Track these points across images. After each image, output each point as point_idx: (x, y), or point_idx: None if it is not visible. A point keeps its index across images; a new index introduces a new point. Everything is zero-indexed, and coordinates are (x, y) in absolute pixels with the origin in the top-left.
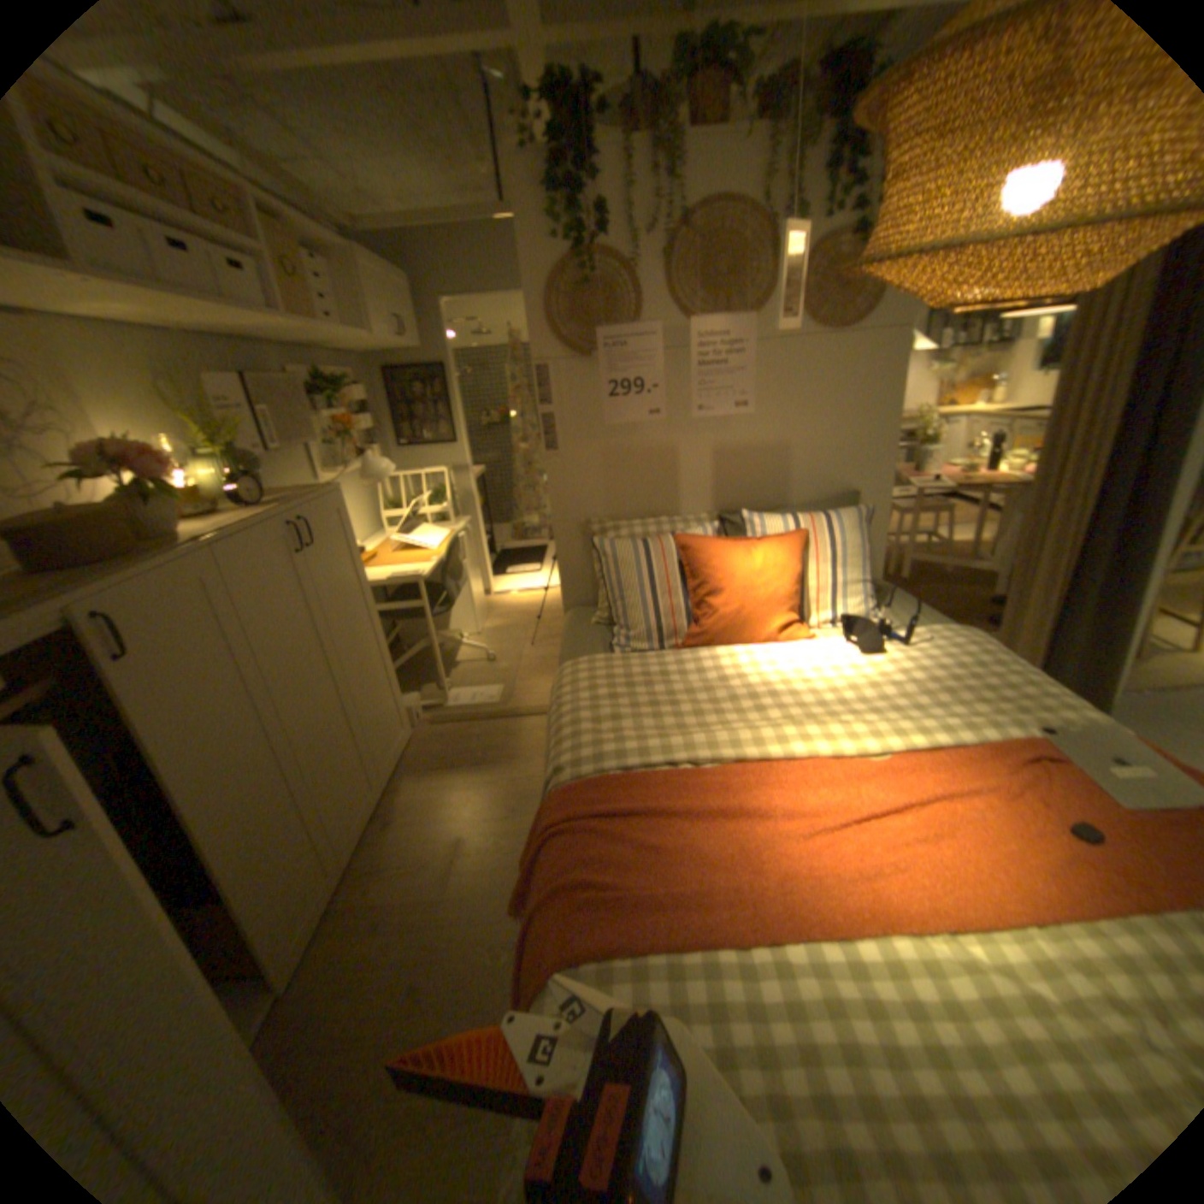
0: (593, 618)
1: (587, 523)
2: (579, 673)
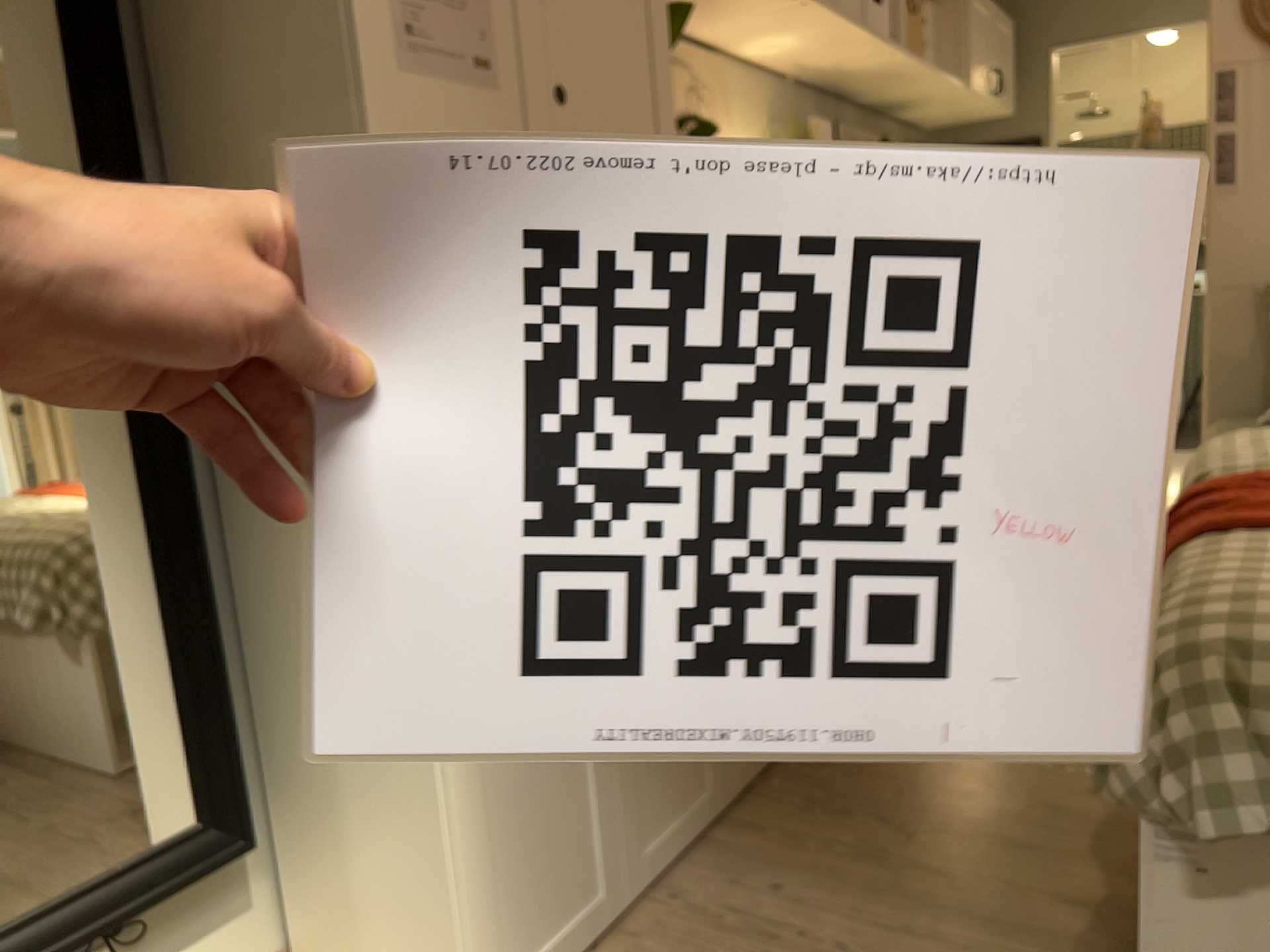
0: (1262, 419)
1: (1269, 287)
2: (1238, 436)
